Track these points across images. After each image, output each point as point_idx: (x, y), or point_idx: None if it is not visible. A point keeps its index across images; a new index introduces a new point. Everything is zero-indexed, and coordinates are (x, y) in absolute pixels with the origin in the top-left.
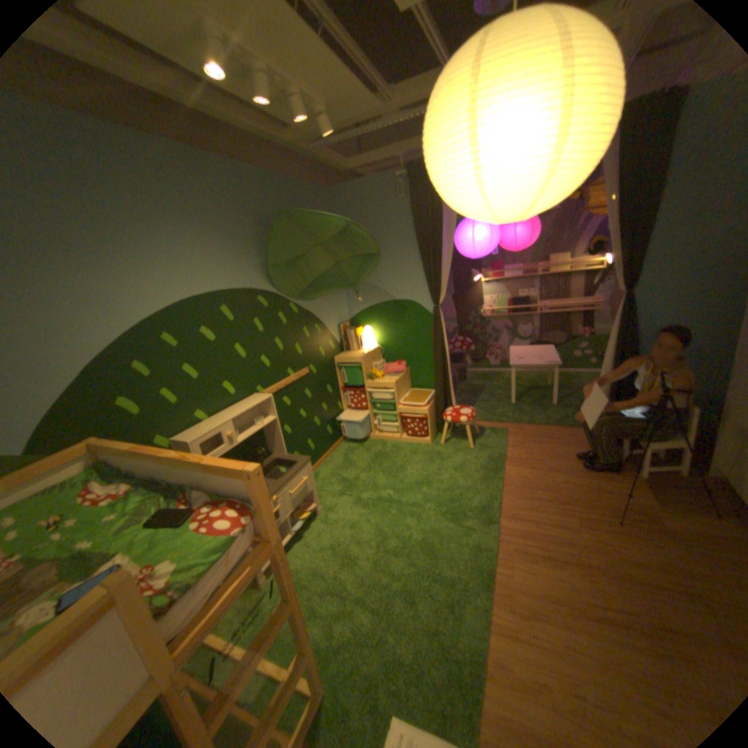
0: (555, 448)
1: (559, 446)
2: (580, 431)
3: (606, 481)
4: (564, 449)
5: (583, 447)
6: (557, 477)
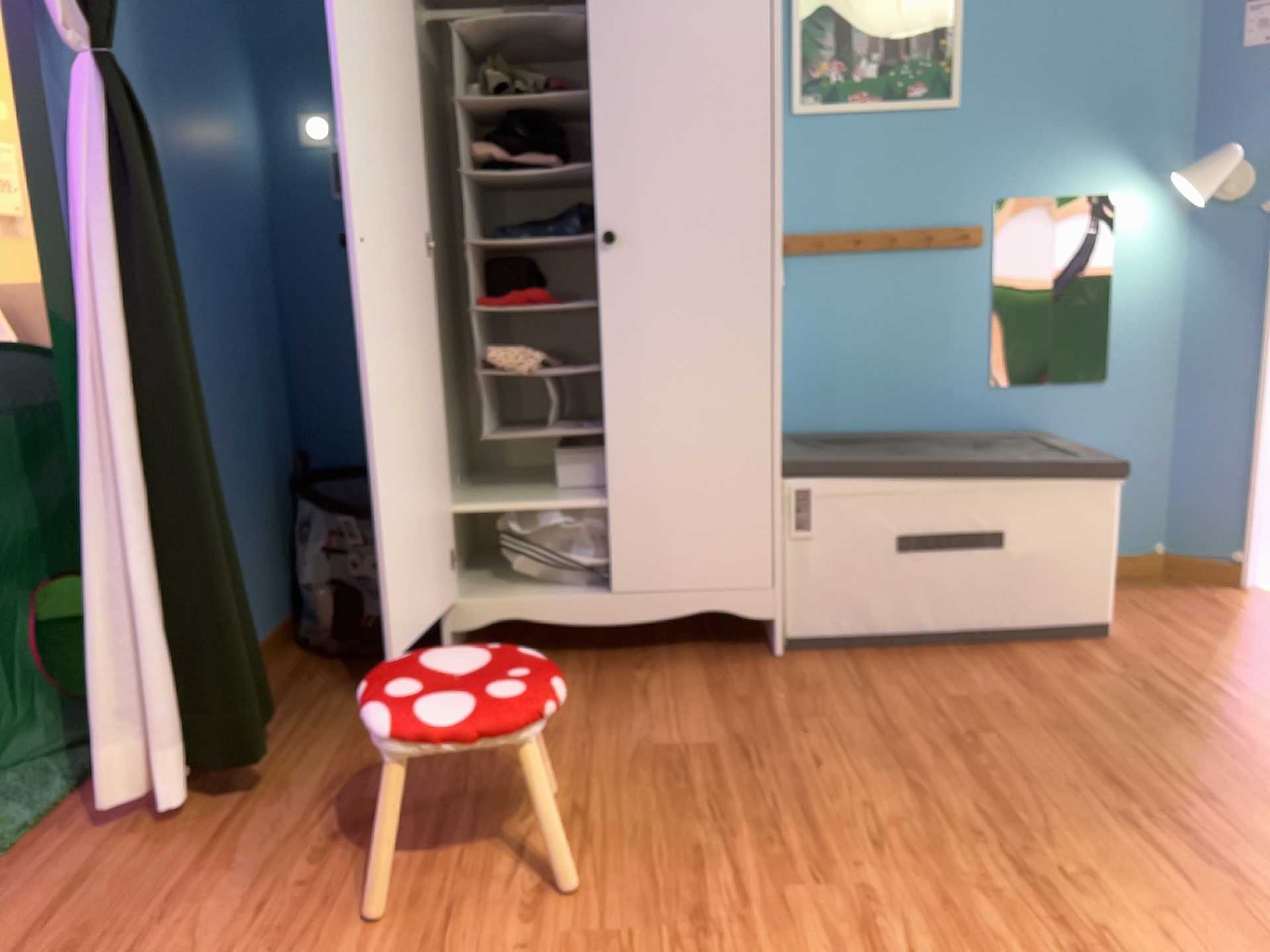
0: (169, 941)
1: (157, 925)
2: (28, 854)
3: (483, 816)
4: (193, 909)
5: (194, 853)
6: (462, 942)
